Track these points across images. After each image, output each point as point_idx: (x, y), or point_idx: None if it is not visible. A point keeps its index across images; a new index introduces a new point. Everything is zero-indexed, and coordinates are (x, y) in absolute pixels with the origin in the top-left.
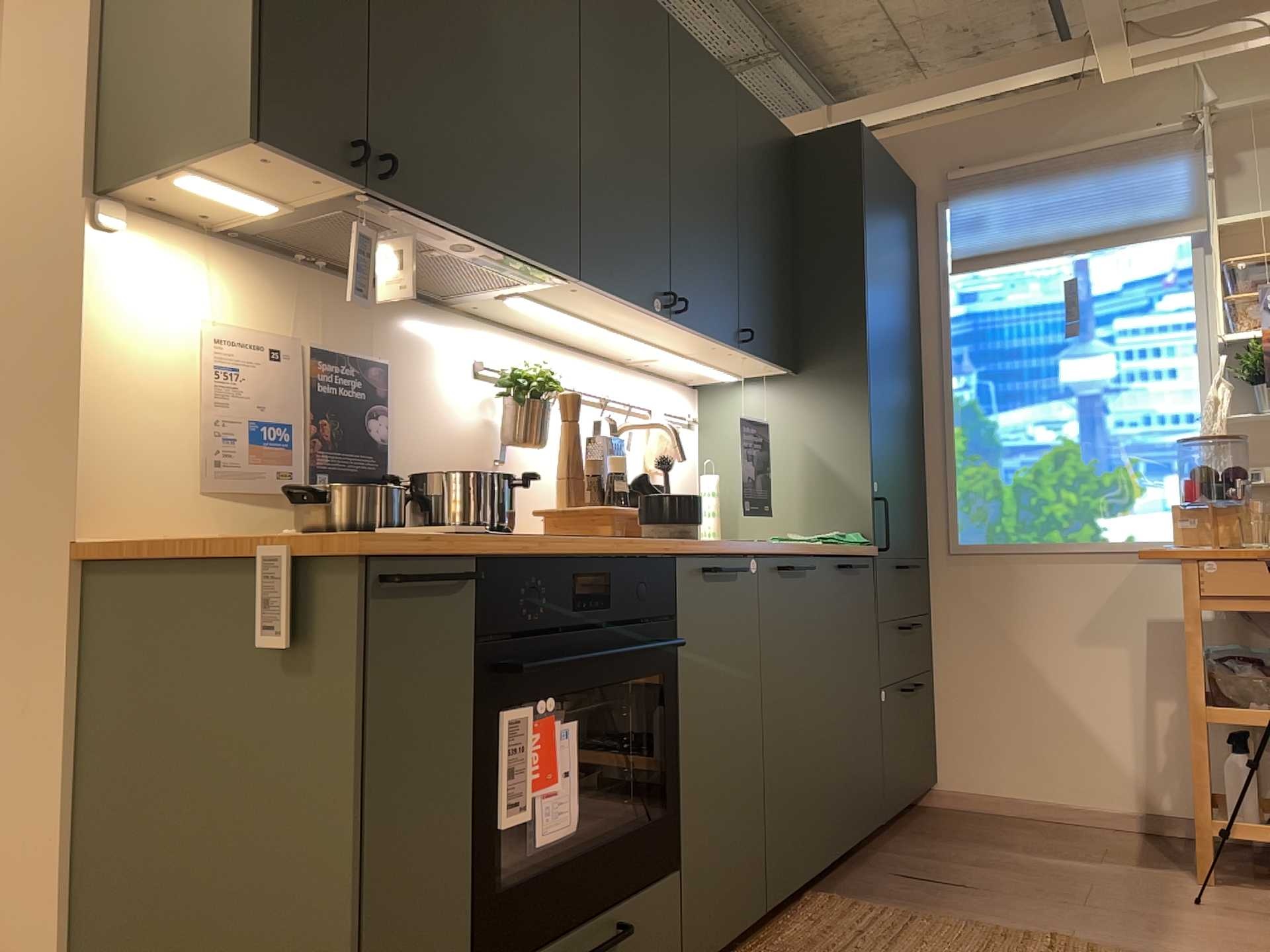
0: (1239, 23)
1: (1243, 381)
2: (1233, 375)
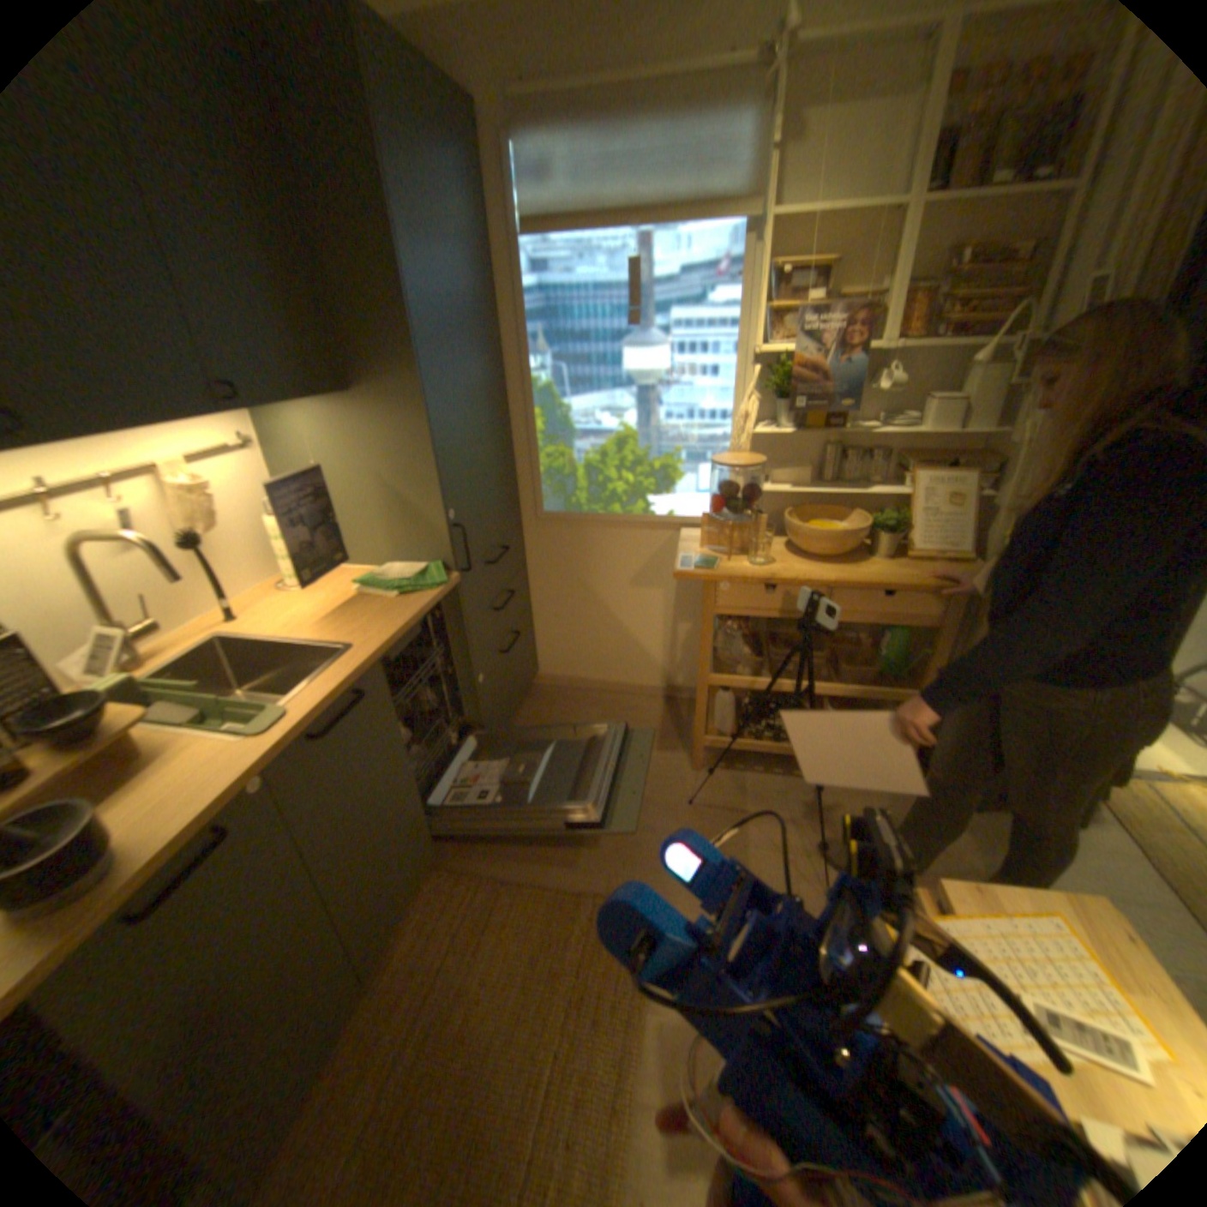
0: None
1: (770, 389)
2: (764, 381)
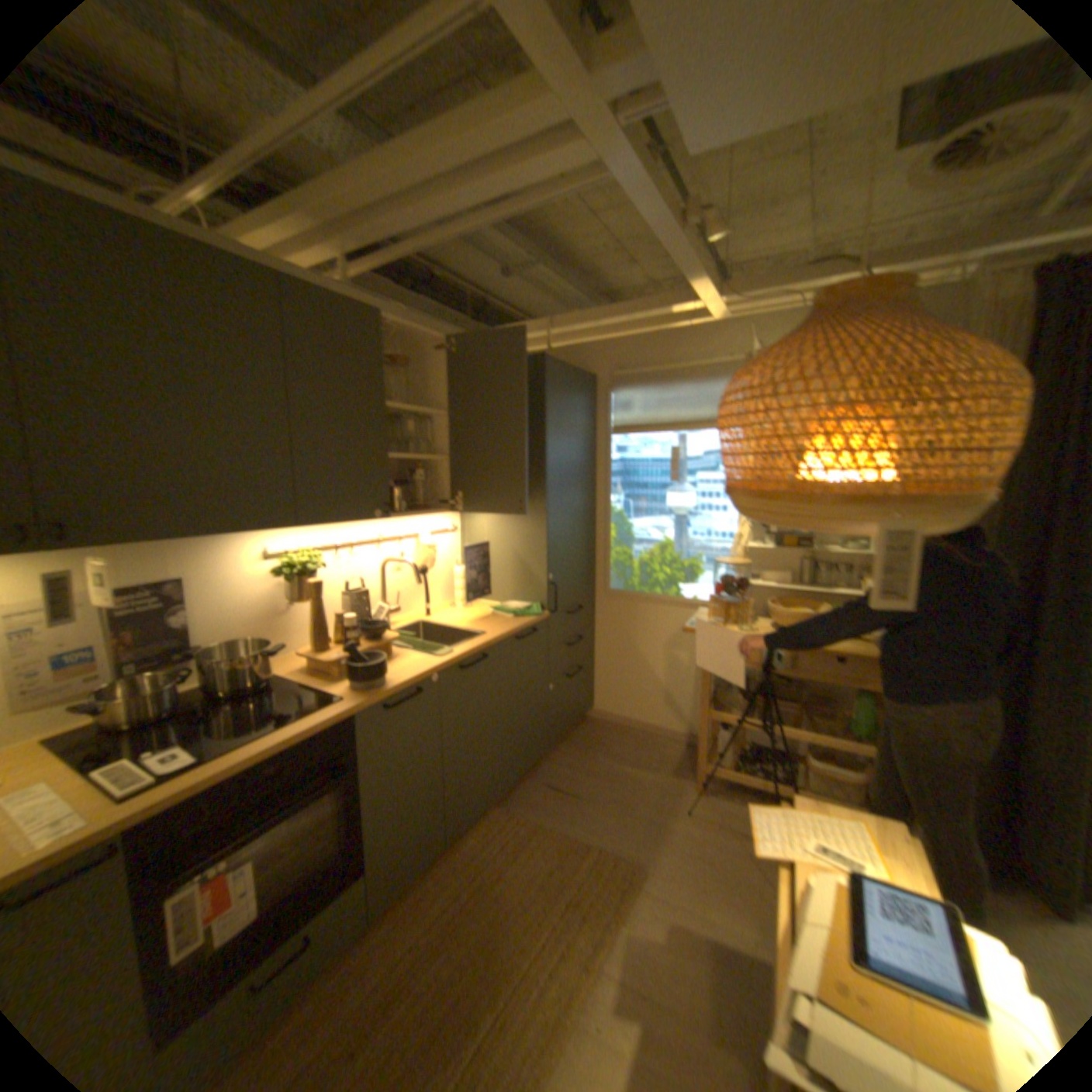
0: (785, 293)
1: None
2: None
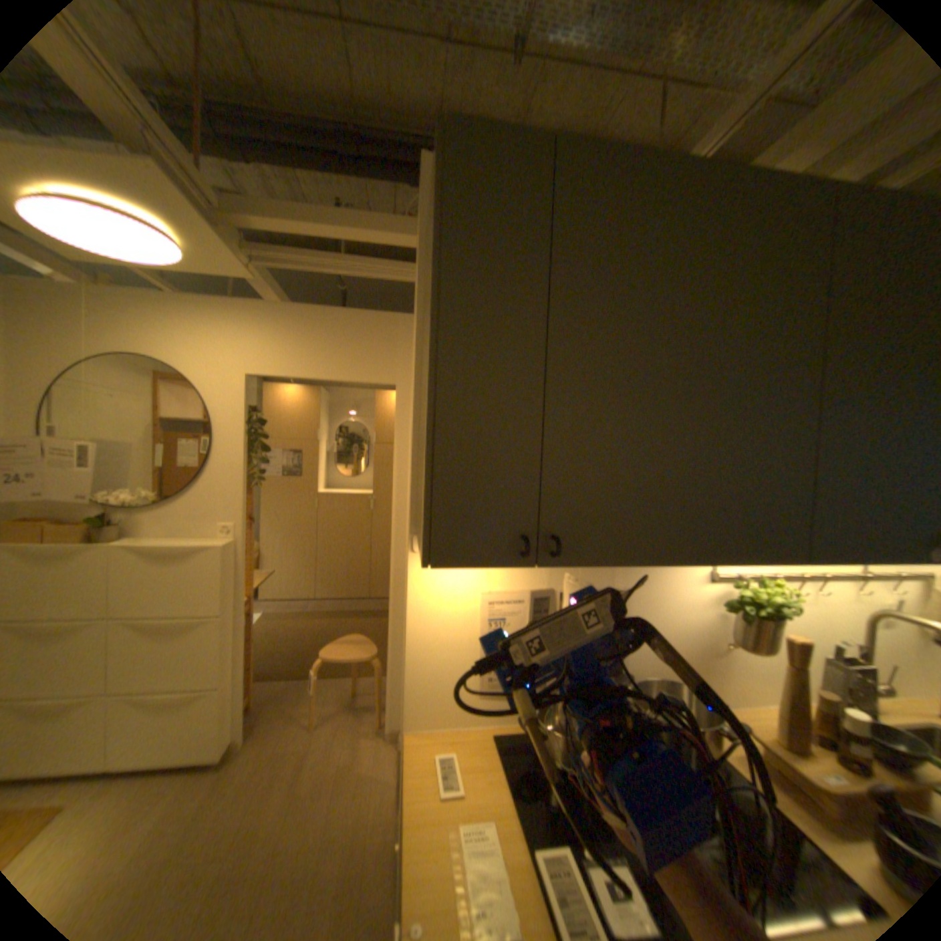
0: None
1: None
2: None
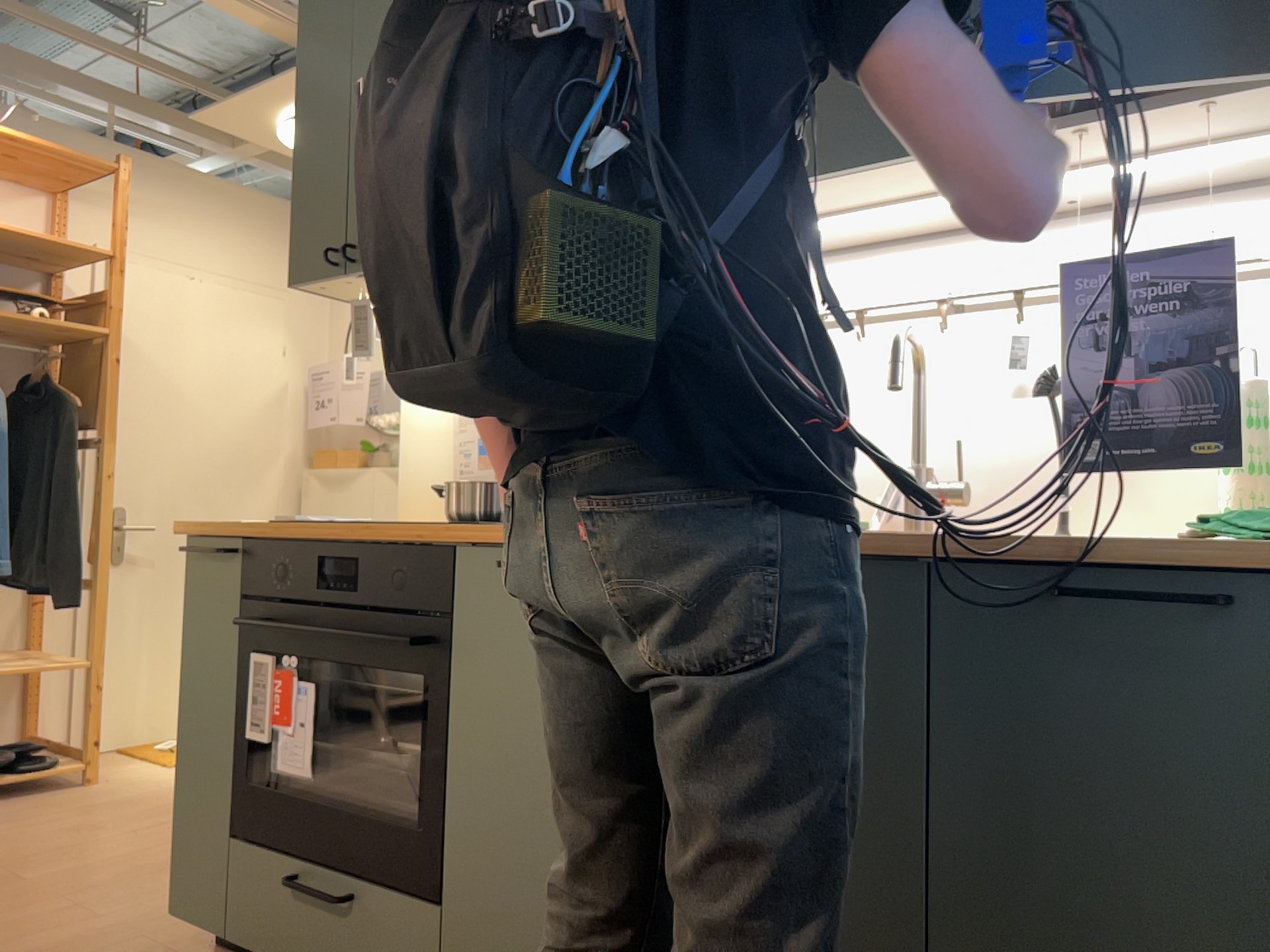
0: None
1: None
2: None
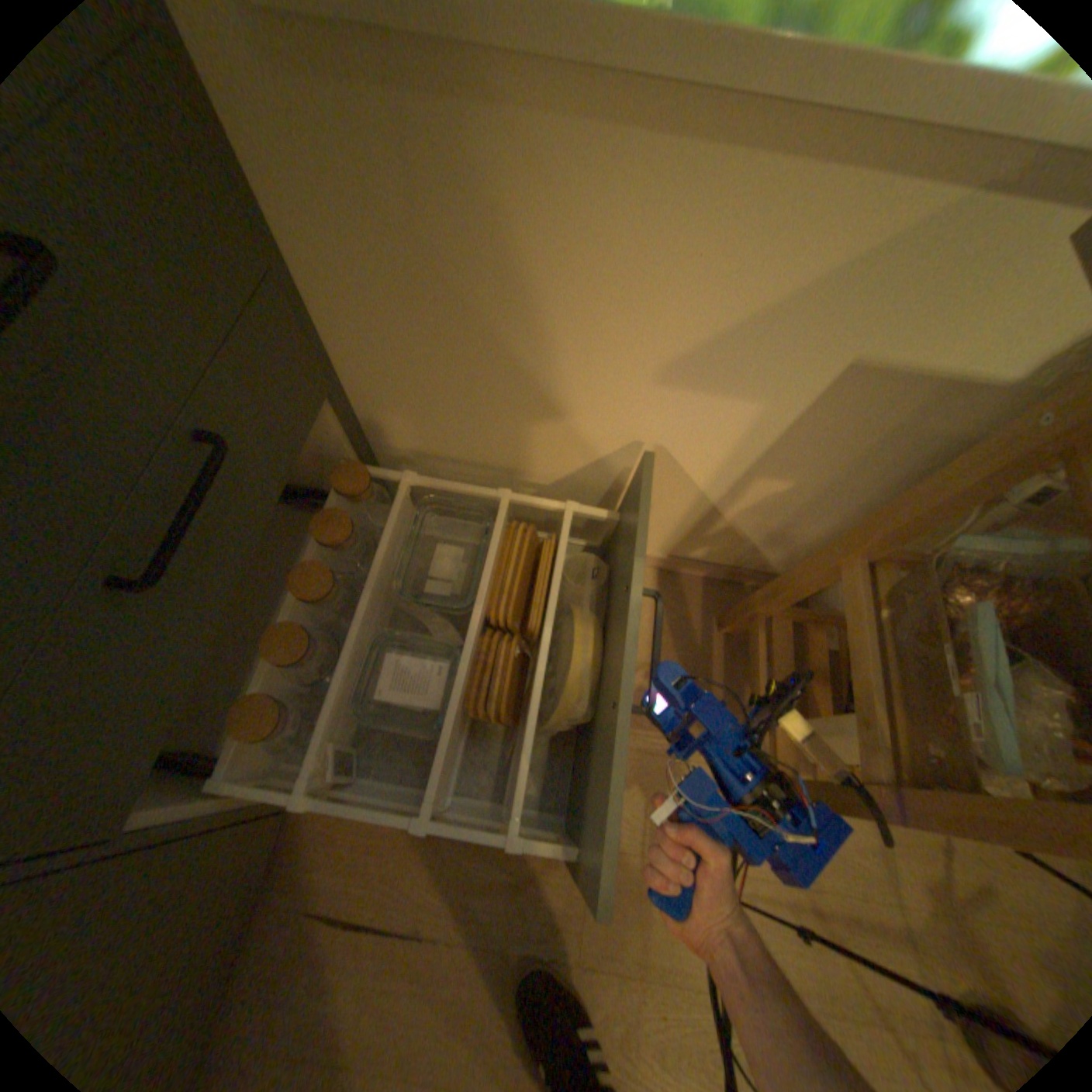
0: None
1: None
2: None
